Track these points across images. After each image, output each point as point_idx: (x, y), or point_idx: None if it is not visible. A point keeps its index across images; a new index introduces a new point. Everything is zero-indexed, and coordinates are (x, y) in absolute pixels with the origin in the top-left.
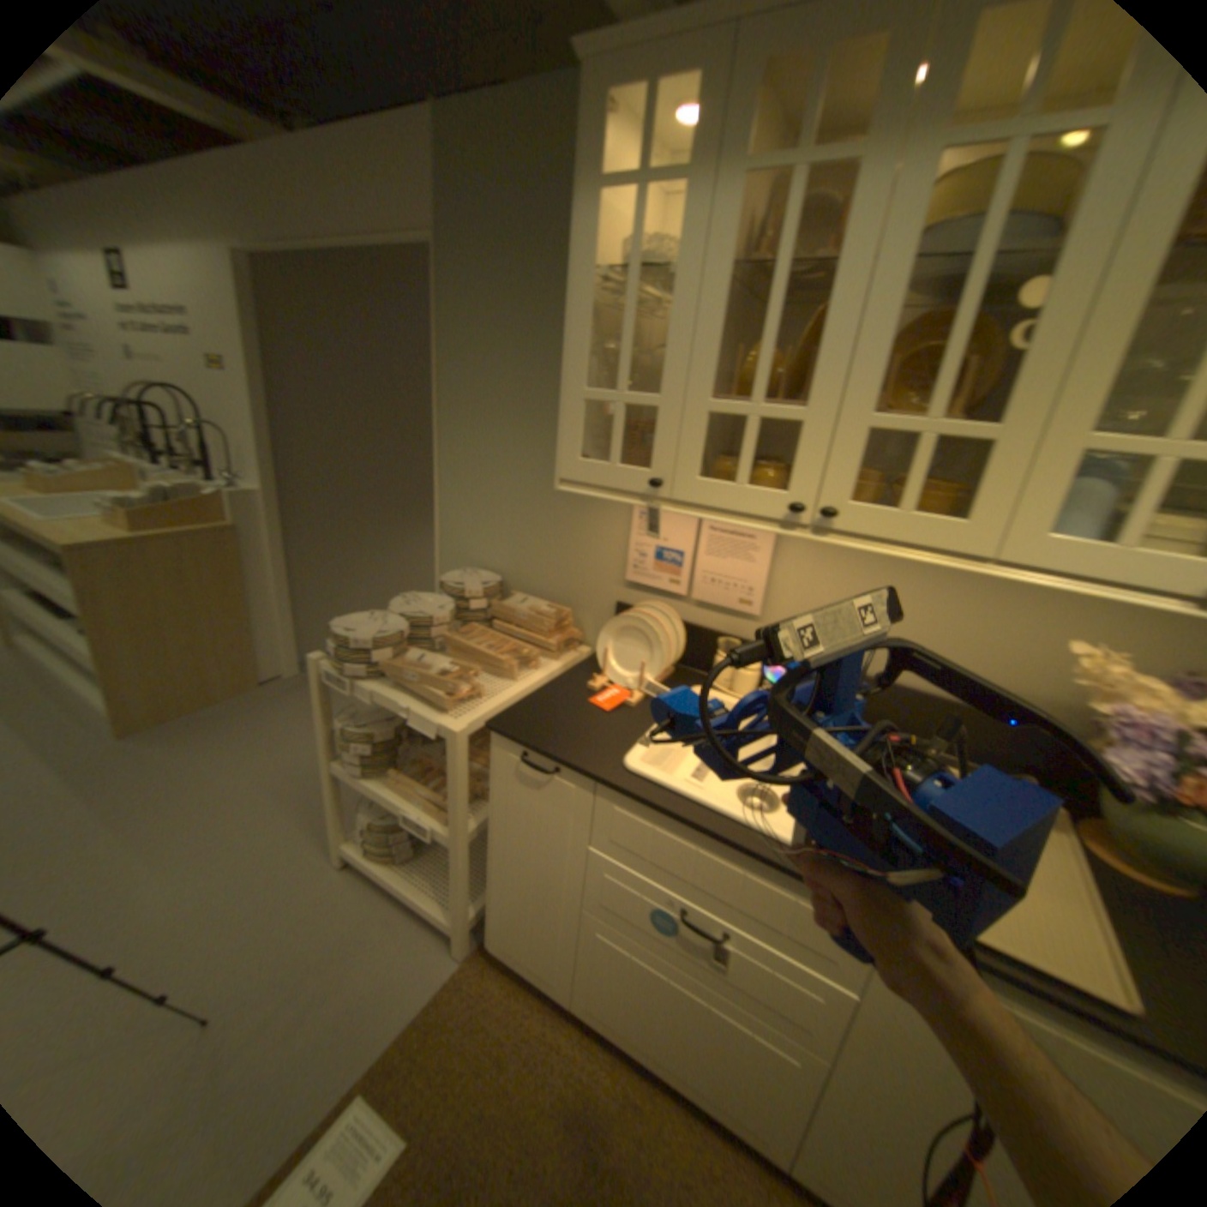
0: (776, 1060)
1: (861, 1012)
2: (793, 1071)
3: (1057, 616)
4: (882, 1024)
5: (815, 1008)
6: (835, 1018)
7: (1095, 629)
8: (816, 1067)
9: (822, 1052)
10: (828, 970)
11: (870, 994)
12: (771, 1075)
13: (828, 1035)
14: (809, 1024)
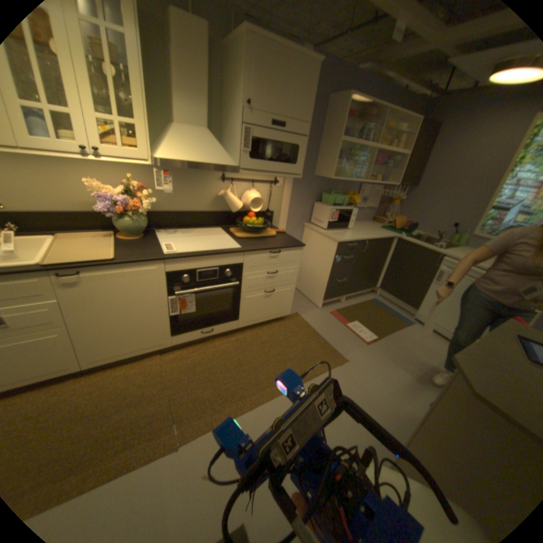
0: (48, 340)
1: (59, 304)
2: (55, 339)
3: (82, 174)
4: (67, 303)
5: (46, 313)
6: (54, 312)
7: (94, 176)
8: (60, 331)
9: (58, 325)
10: (41, 299)
11: (57, 297)
12: (50, 346)
13: (56, 318)
14: (48, 320)
